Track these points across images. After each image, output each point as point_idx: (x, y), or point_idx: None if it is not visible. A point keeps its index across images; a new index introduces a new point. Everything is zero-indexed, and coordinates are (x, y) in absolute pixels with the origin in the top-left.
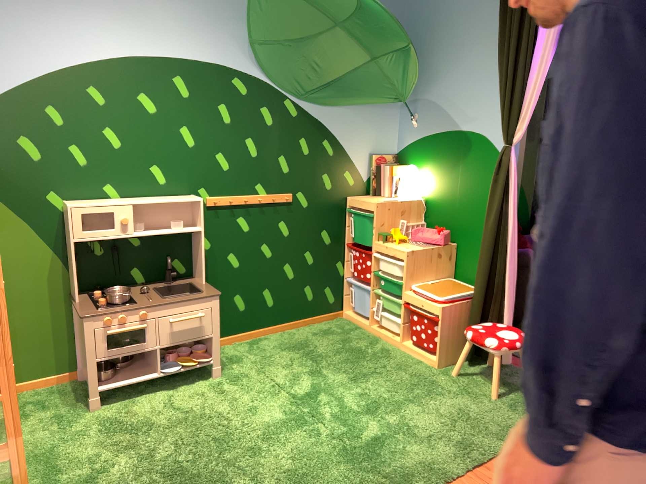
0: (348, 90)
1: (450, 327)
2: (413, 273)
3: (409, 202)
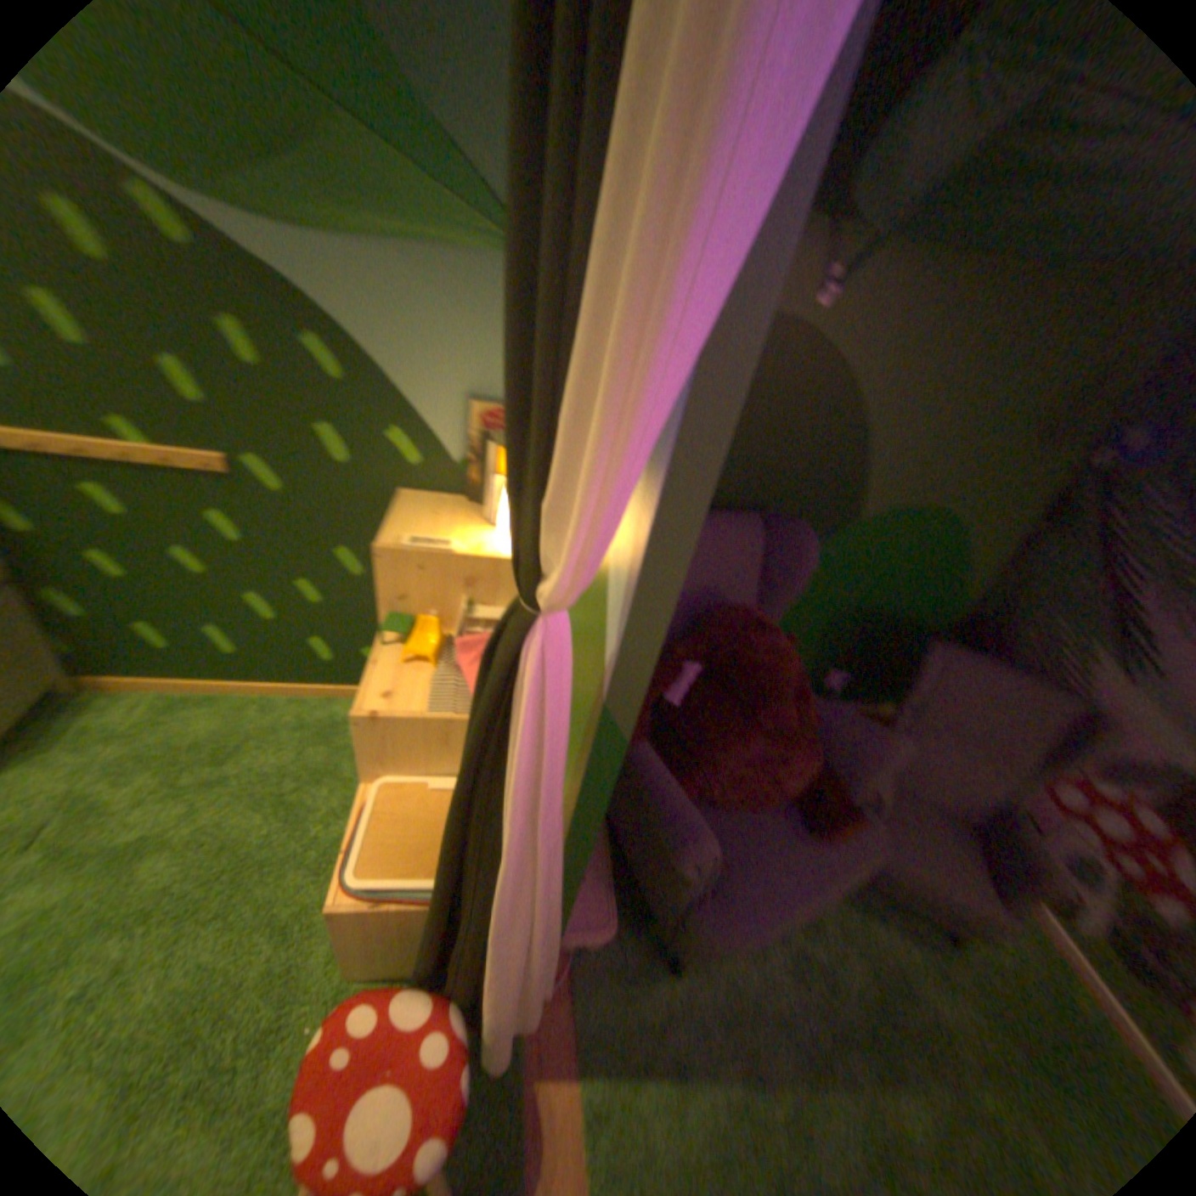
0: (341, 177)
1: (369, 943)
2: (380, 758)
3: (489, 562)
